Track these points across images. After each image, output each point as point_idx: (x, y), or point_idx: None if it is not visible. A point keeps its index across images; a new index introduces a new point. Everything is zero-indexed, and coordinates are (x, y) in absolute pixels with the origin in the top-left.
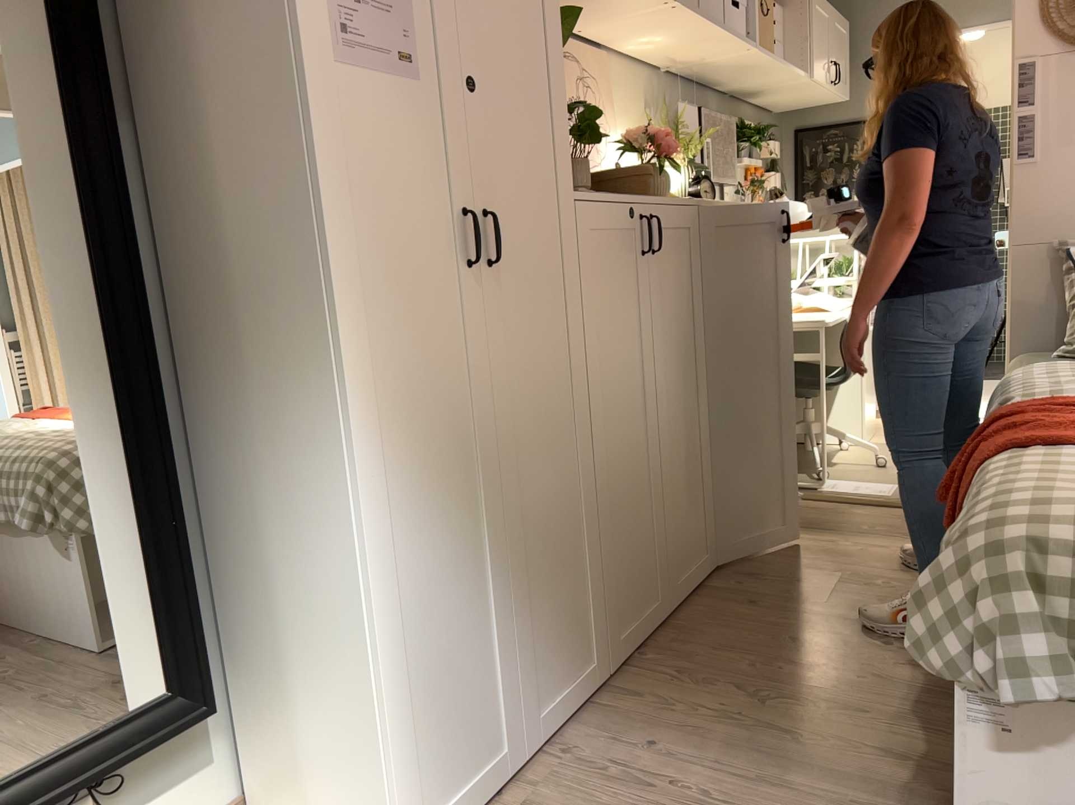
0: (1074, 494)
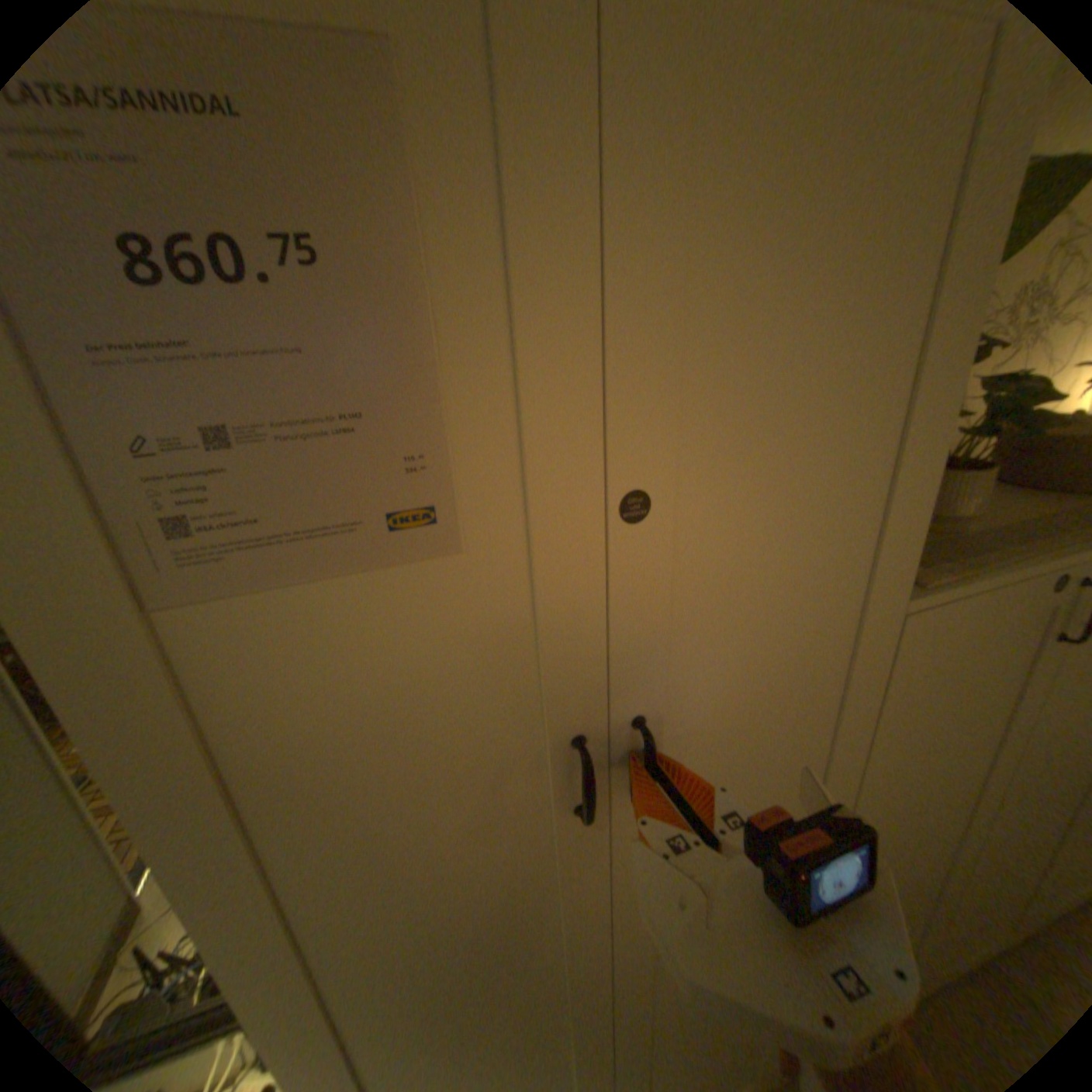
0: None
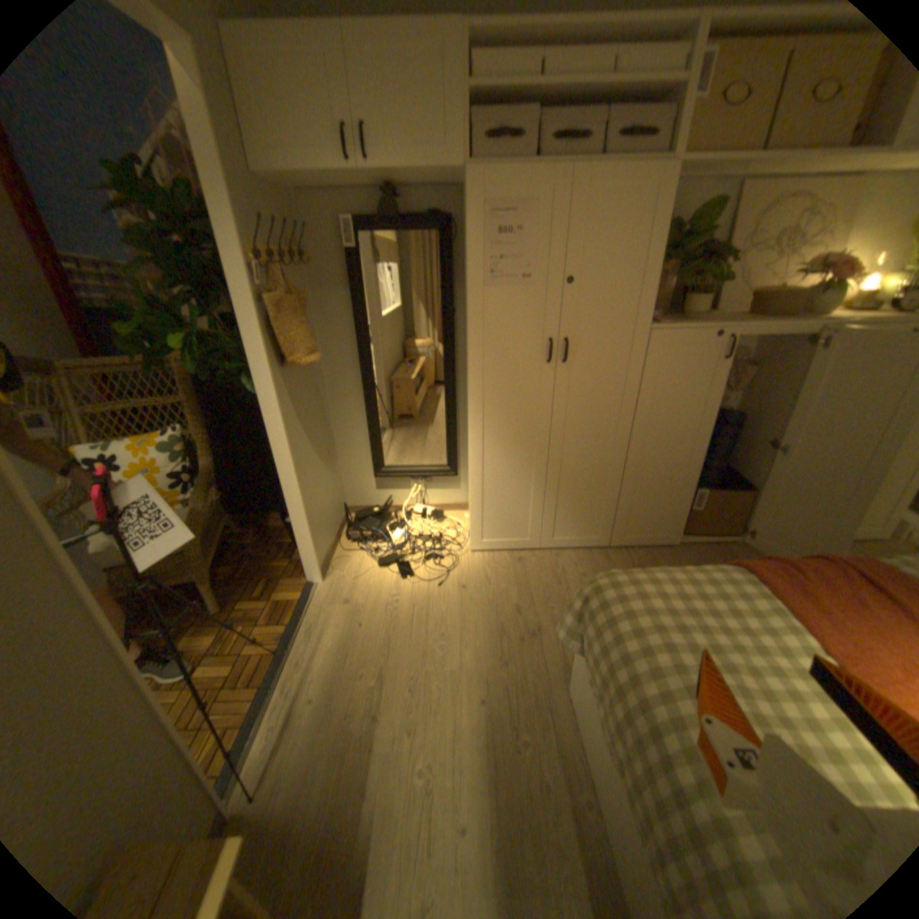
0: (669, 590)
